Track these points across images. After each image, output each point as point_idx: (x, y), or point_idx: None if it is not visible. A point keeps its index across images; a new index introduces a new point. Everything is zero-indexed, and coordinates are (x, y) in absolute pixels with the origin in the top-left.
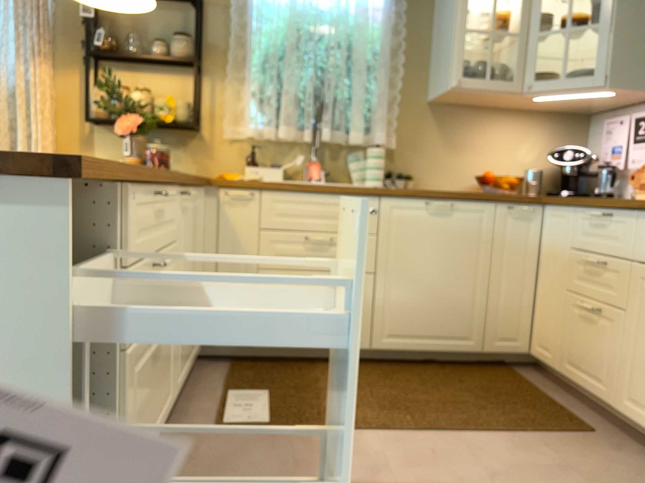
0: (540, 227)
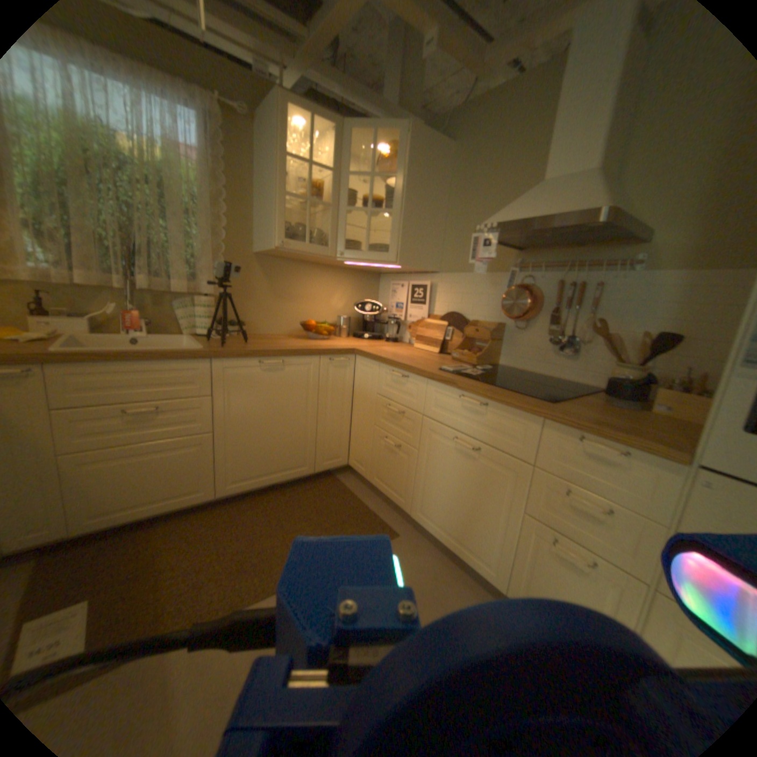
0: (351, 371)
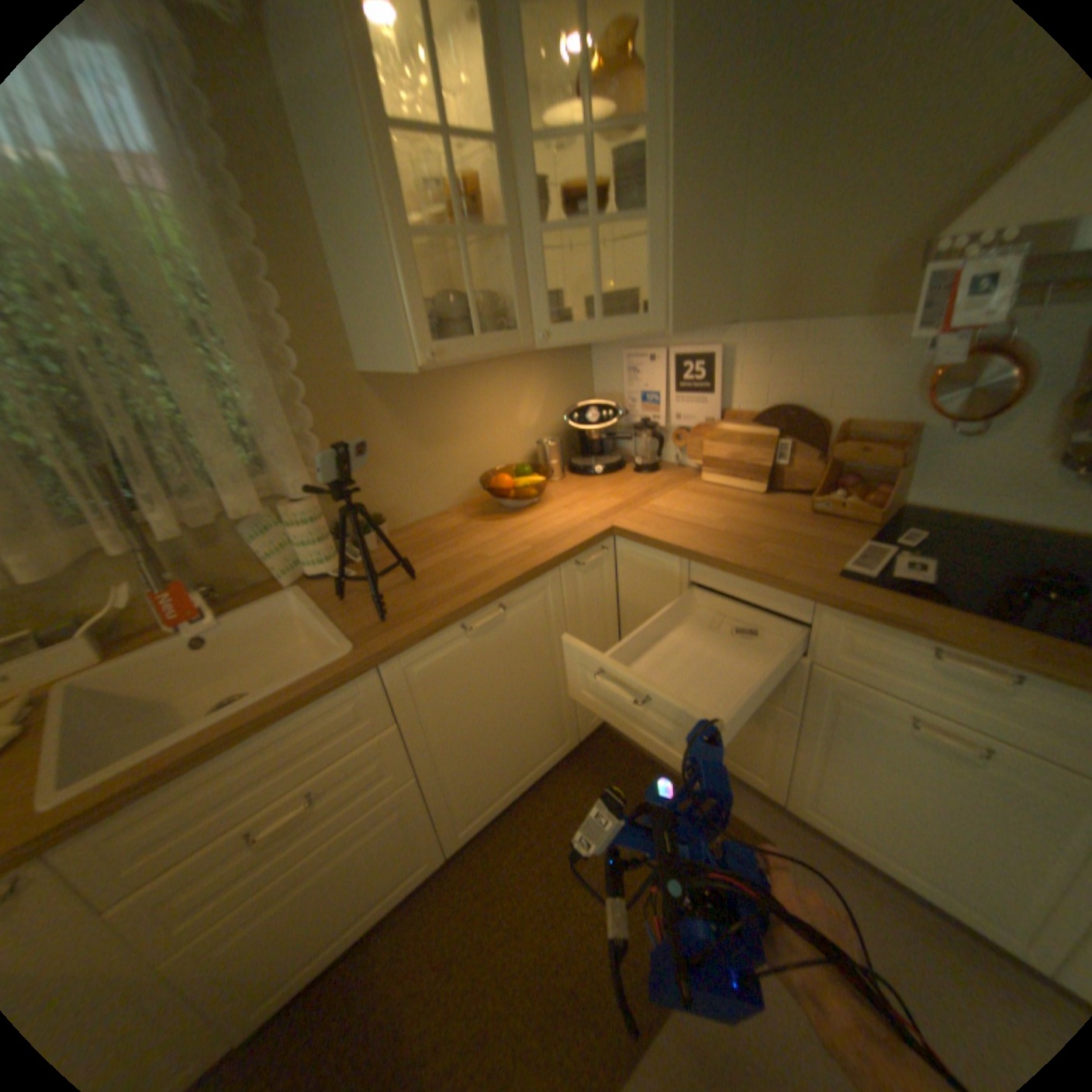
0: (611, 565)
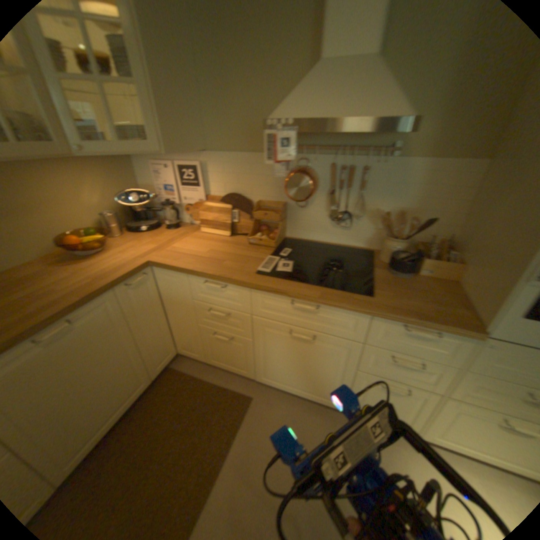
0: (154, 282)
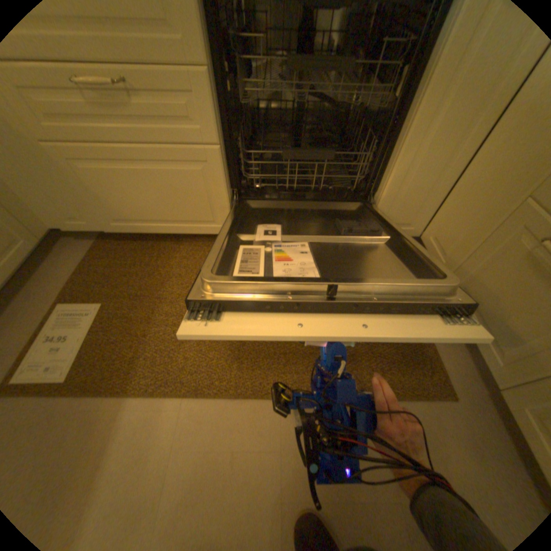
0: None
